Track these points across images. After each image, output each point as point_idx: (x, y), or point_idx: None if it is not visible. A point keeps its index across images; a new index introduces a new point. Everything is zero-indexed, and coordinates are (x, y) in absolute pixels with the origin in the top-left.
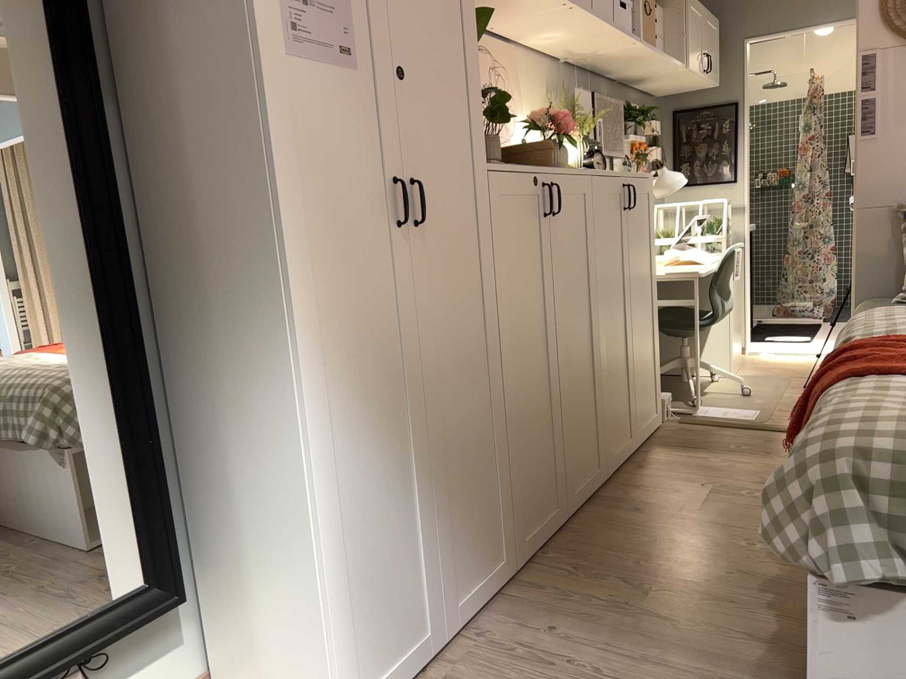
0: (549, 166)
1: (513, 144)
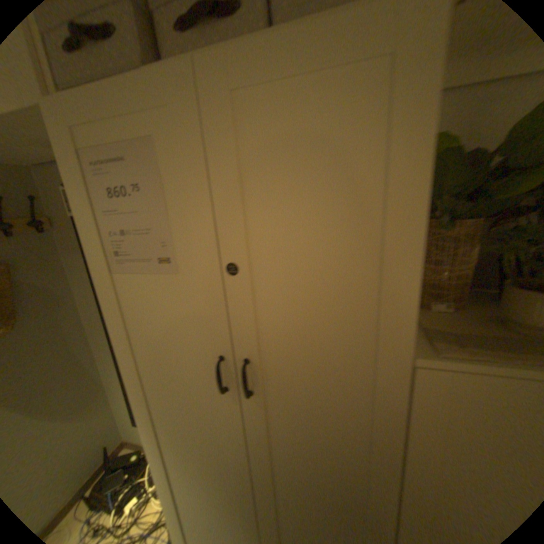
0: None
1: None
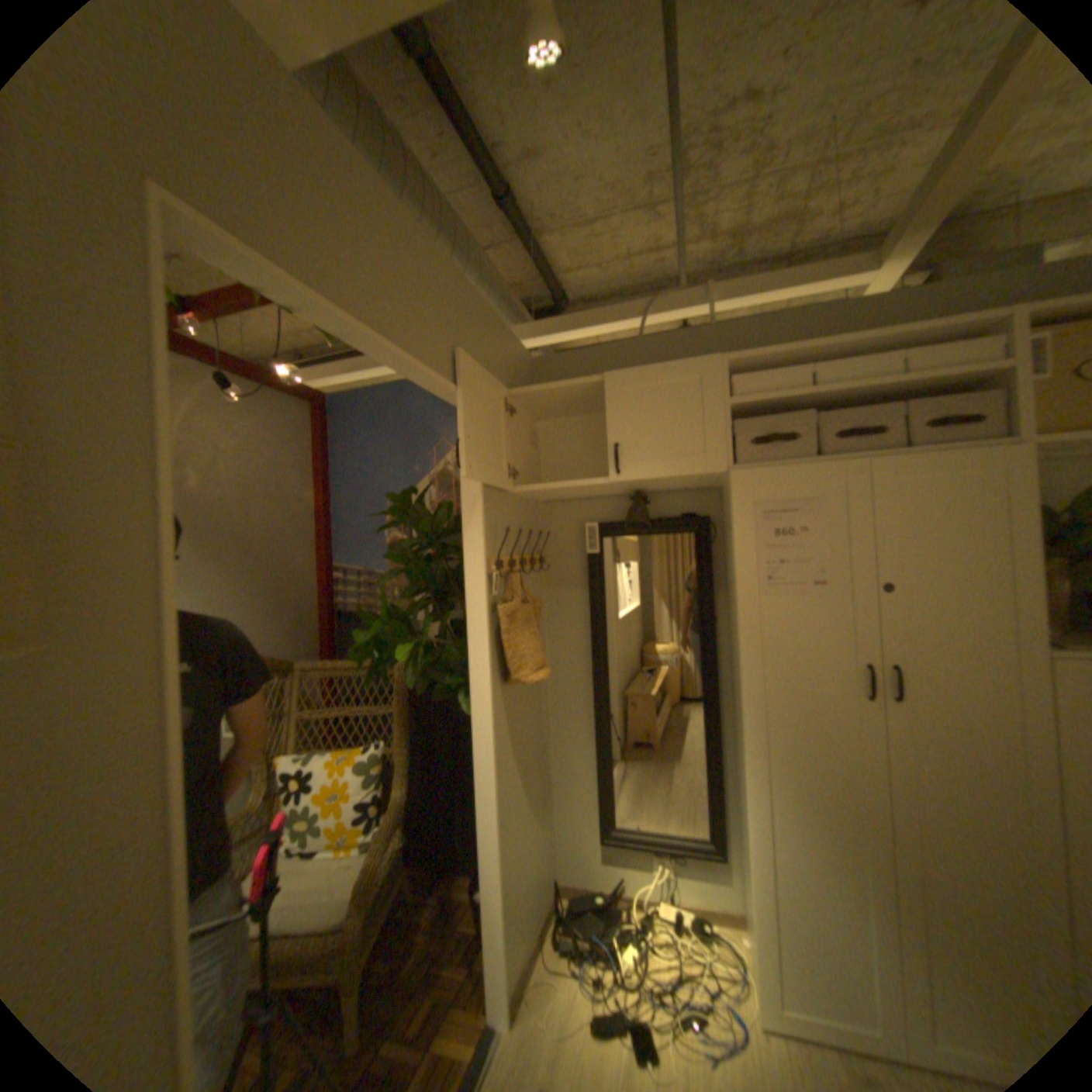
0: None
1: None
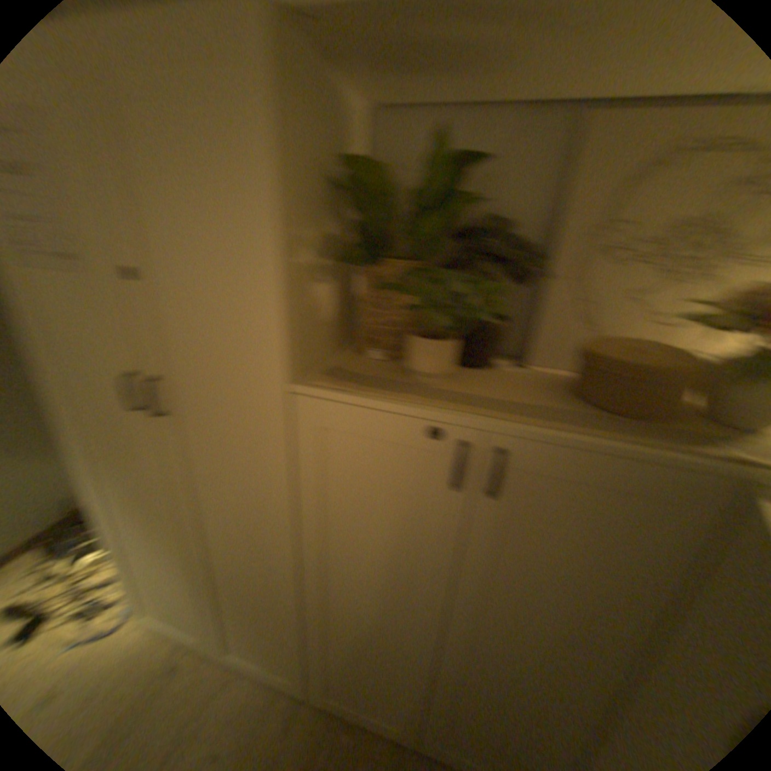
0: (632, 411)
1: (588, 345)
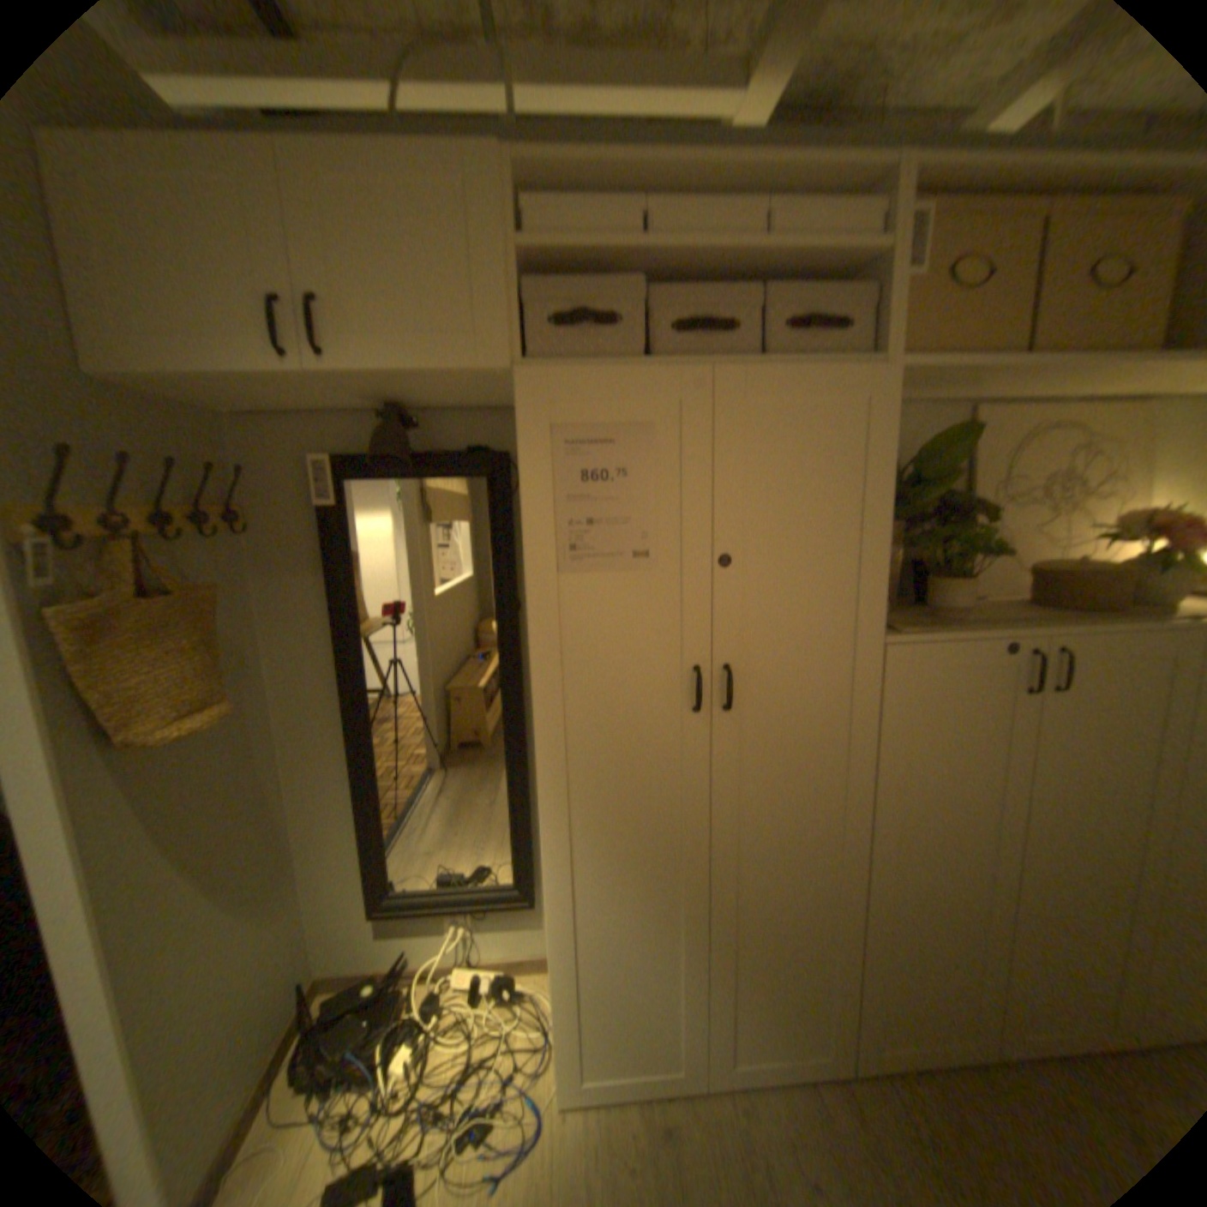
0: (1111, 607)
1: (1051, 569)
